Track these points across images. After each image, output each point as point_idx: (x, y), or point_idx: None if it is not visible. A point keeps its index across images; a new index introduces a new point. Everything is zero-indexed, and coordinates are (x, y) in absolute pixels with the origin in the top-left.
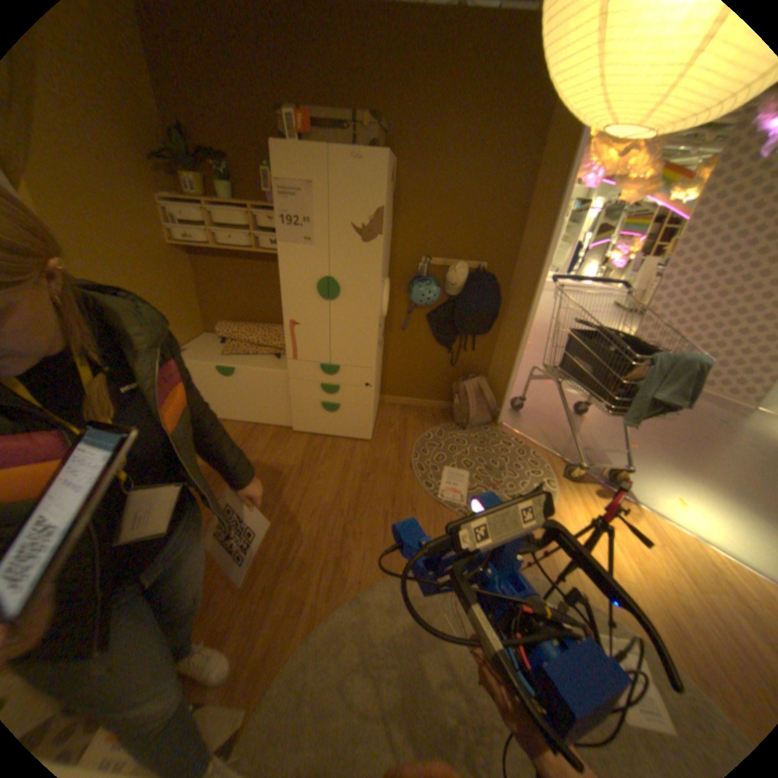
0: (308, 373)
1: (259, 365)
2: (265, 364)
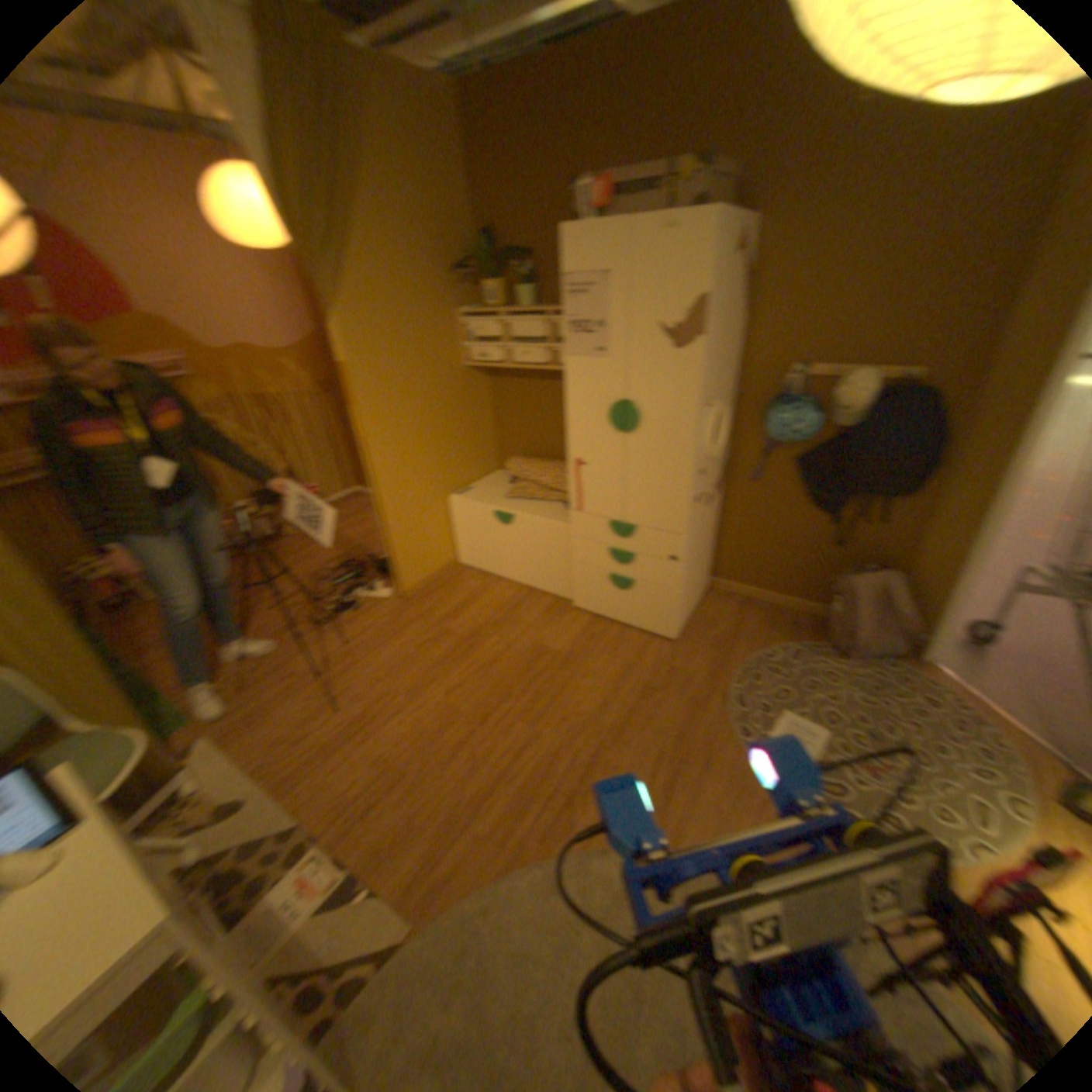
0: (593, 532)
1: (540, 515)
2: (548, 513)
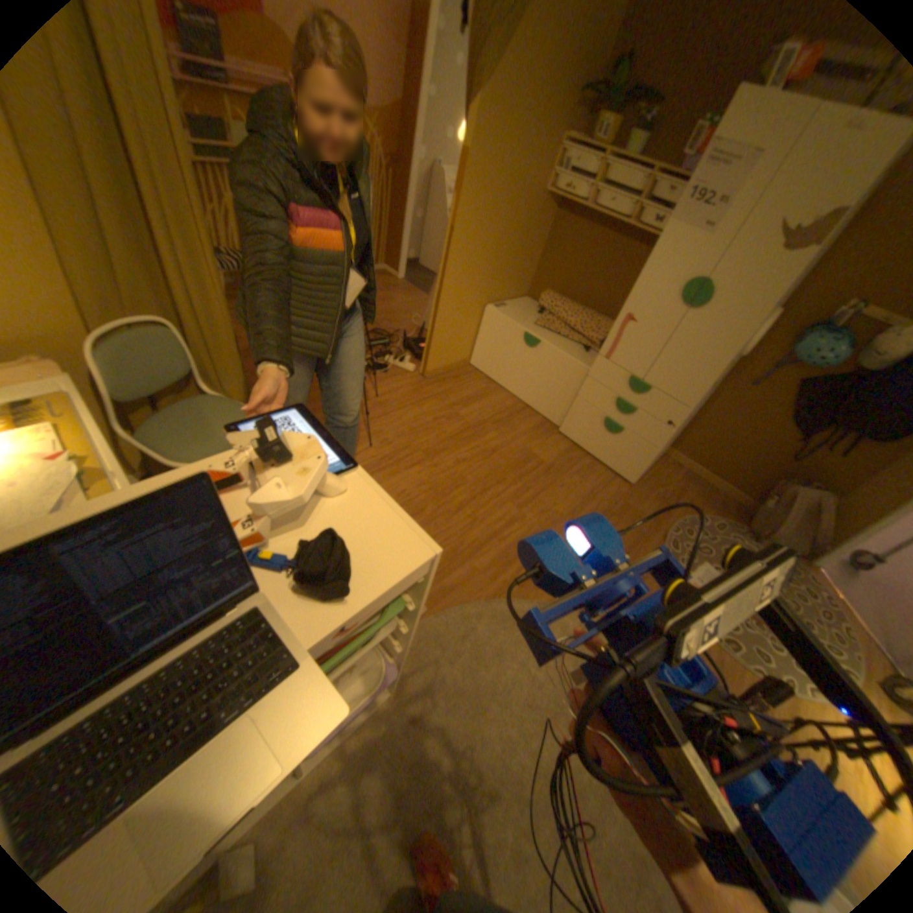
0: (613, 379)
1: (565, 349)
2: (572, 350)
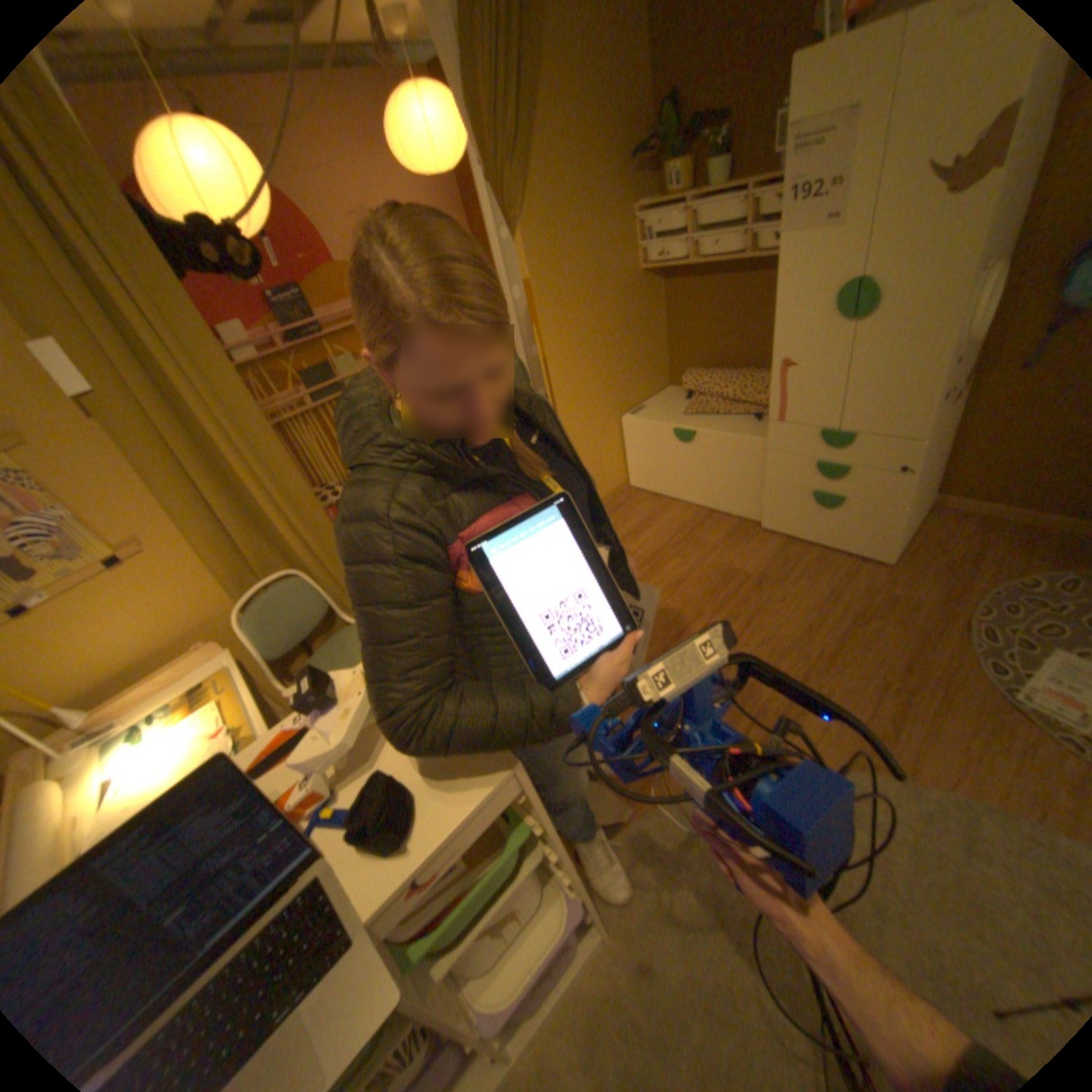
0: (800, 442)
1: (729, 428)
2: (738, 426)
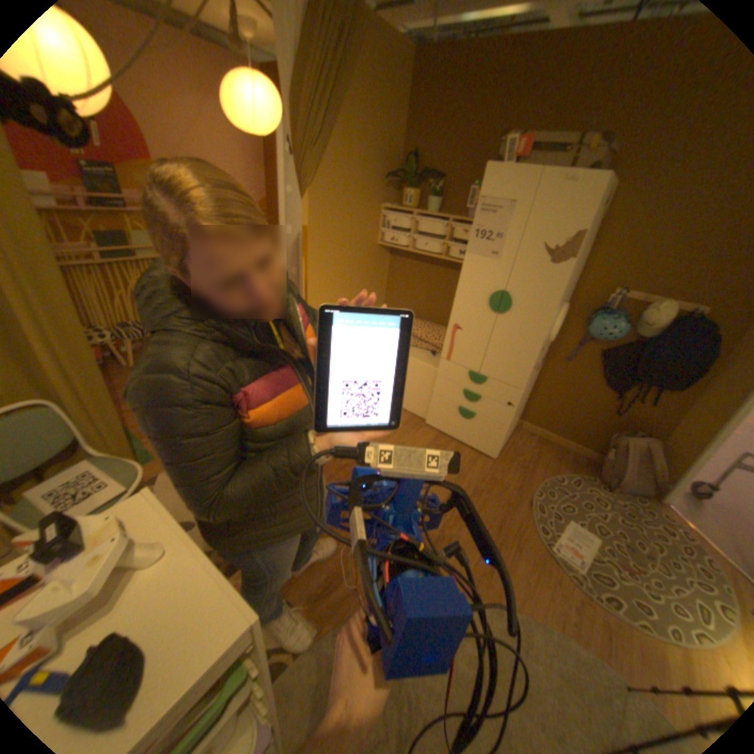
0: (456, 376)
1: (416, 357)
2: (421, 357)
